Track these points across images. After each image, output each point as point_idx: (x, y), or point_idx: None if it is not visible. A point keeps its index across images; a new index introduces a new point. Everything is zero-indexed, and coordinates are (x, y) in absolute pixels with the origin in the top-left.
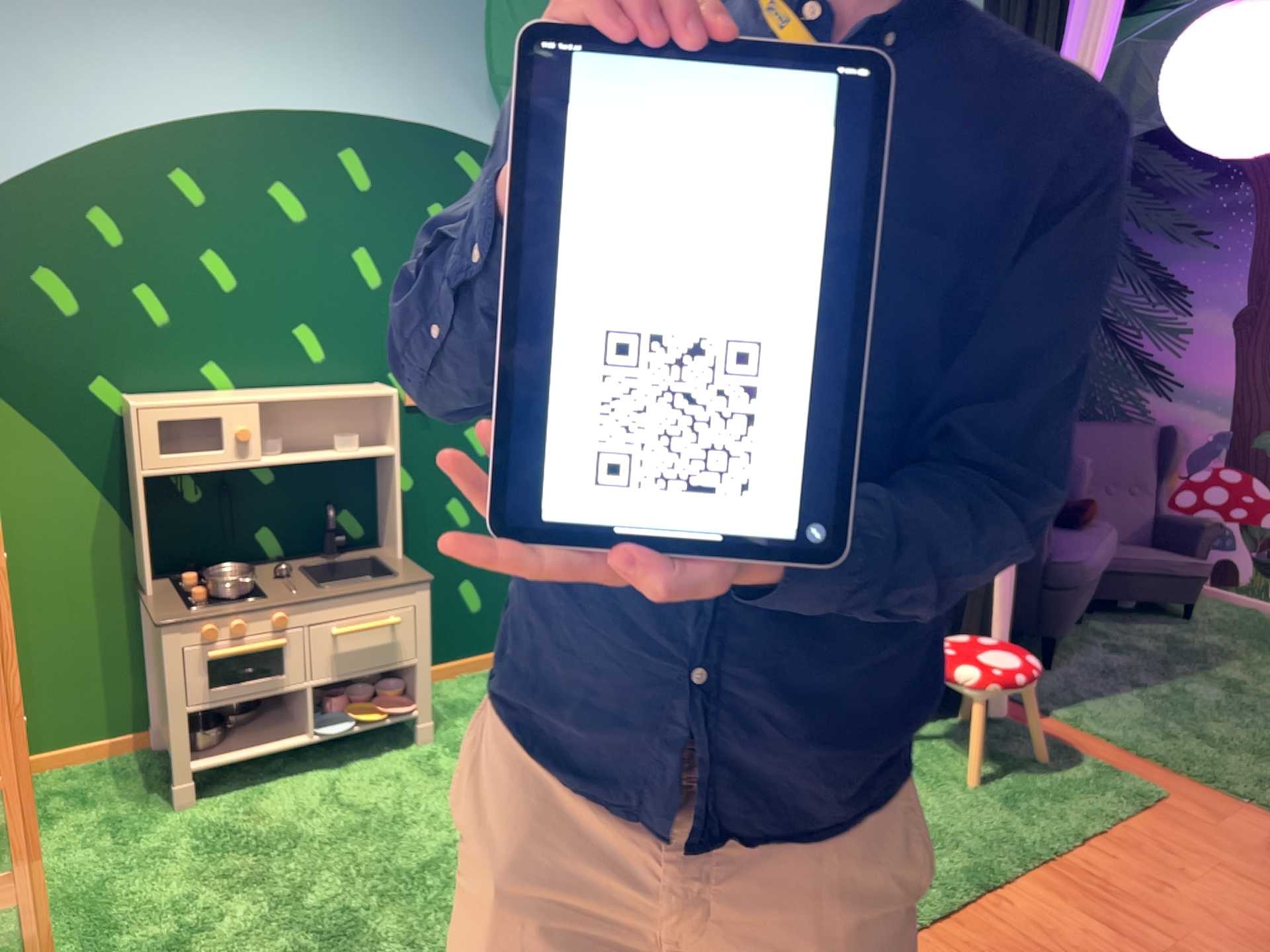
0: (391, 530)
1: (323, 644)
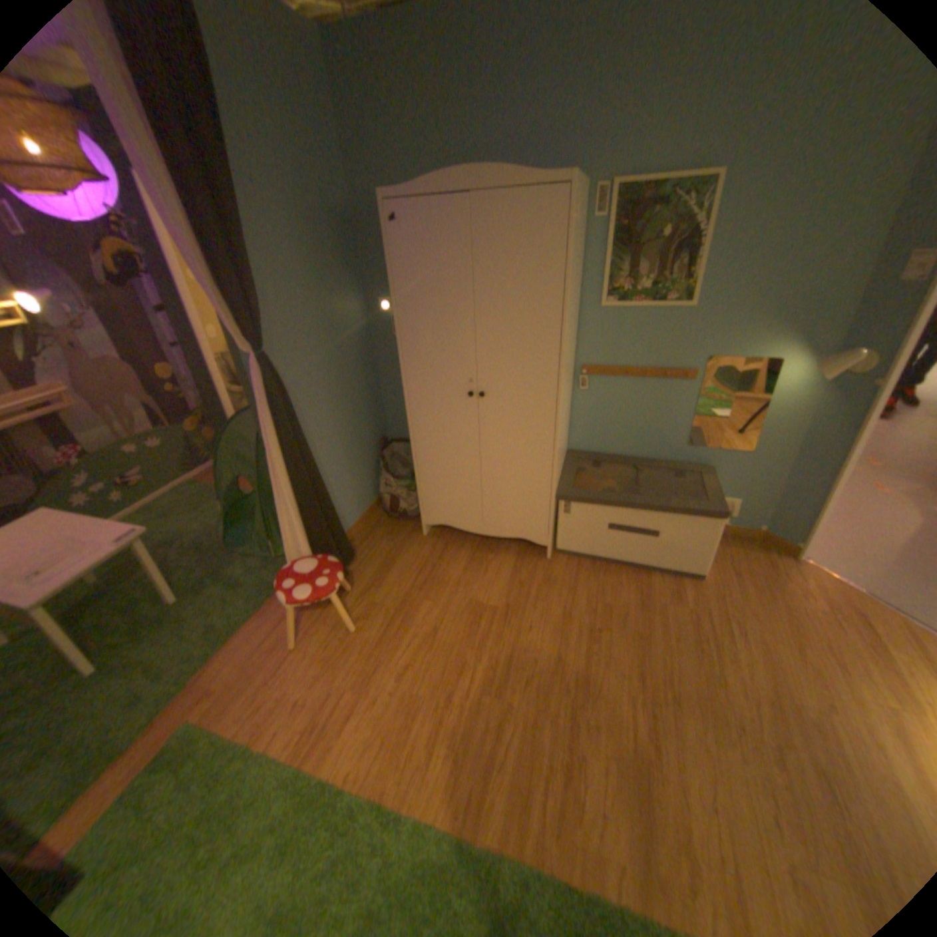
0: None
1: None
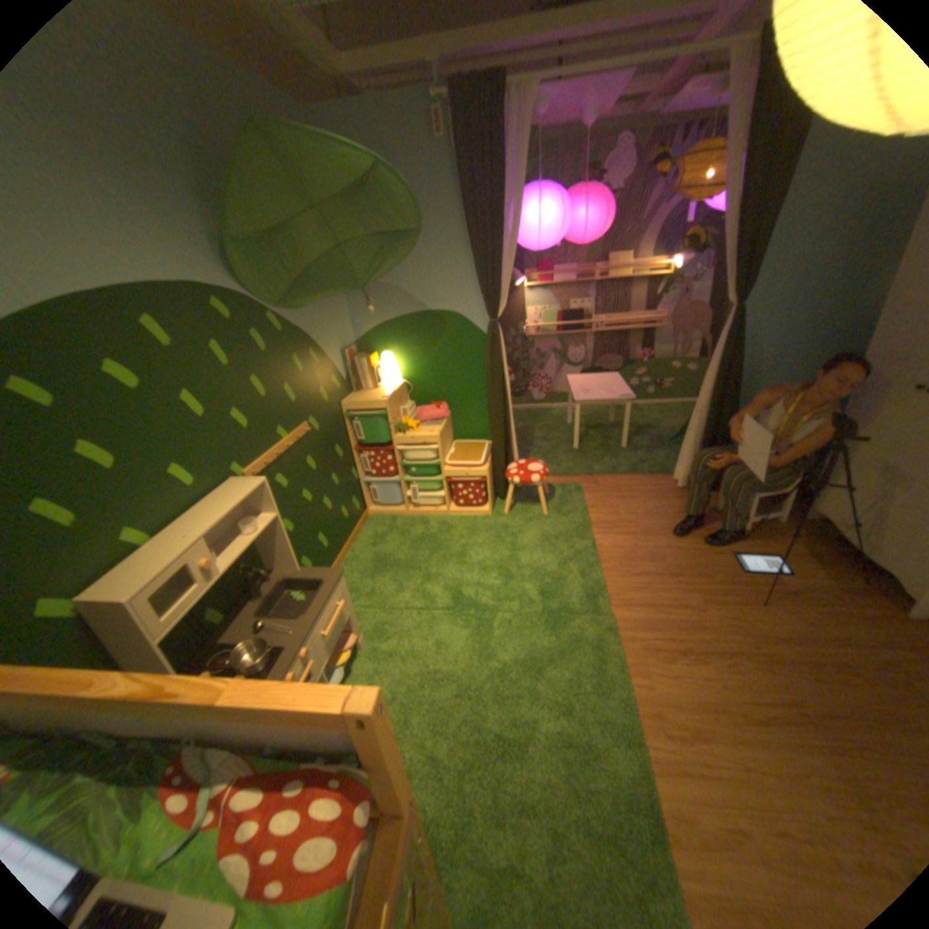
0: (283, 559)
1: (319, 645)
